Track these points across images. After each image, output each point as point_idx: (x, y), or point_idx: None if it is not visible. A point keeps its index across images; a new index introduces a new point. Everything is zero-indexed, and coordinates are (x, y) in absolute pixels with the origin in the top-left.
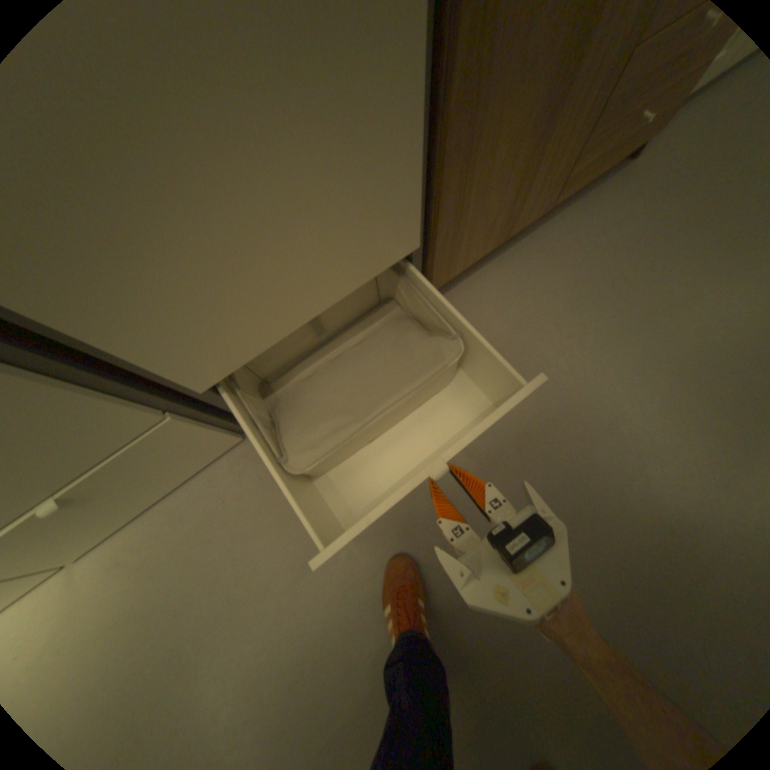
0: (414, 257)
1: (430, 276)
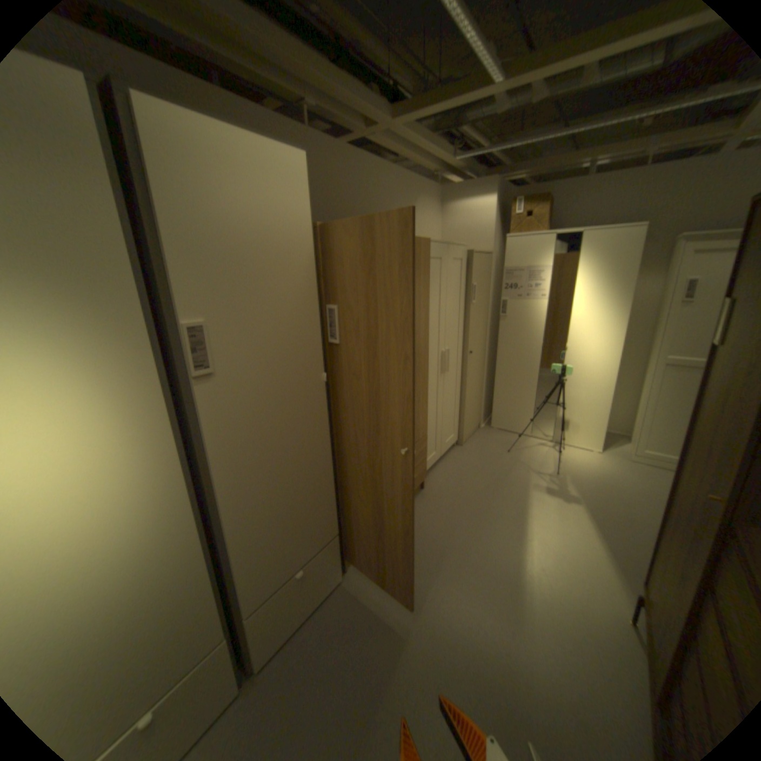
0: (337, 539)
1: (345, 552)
